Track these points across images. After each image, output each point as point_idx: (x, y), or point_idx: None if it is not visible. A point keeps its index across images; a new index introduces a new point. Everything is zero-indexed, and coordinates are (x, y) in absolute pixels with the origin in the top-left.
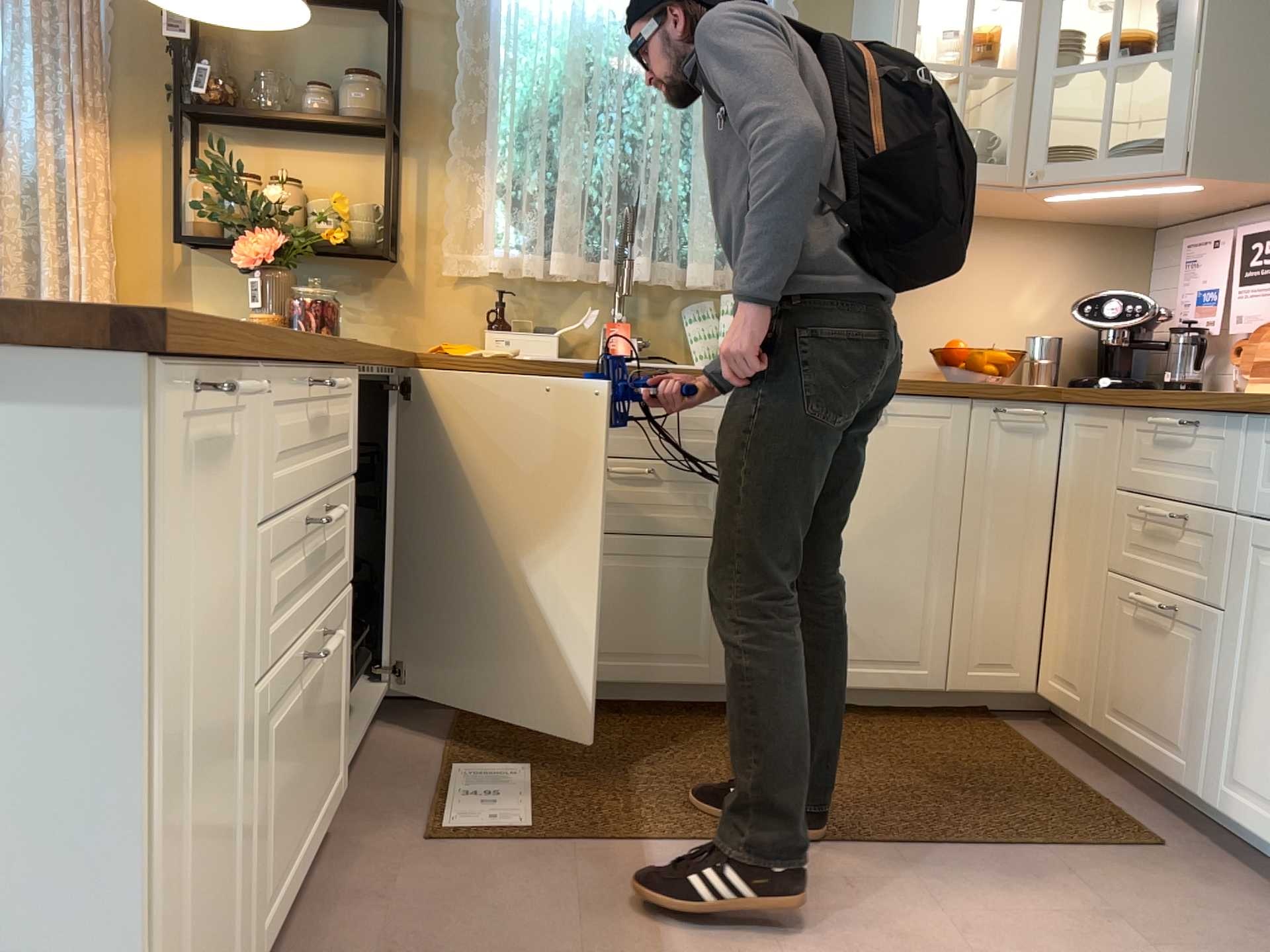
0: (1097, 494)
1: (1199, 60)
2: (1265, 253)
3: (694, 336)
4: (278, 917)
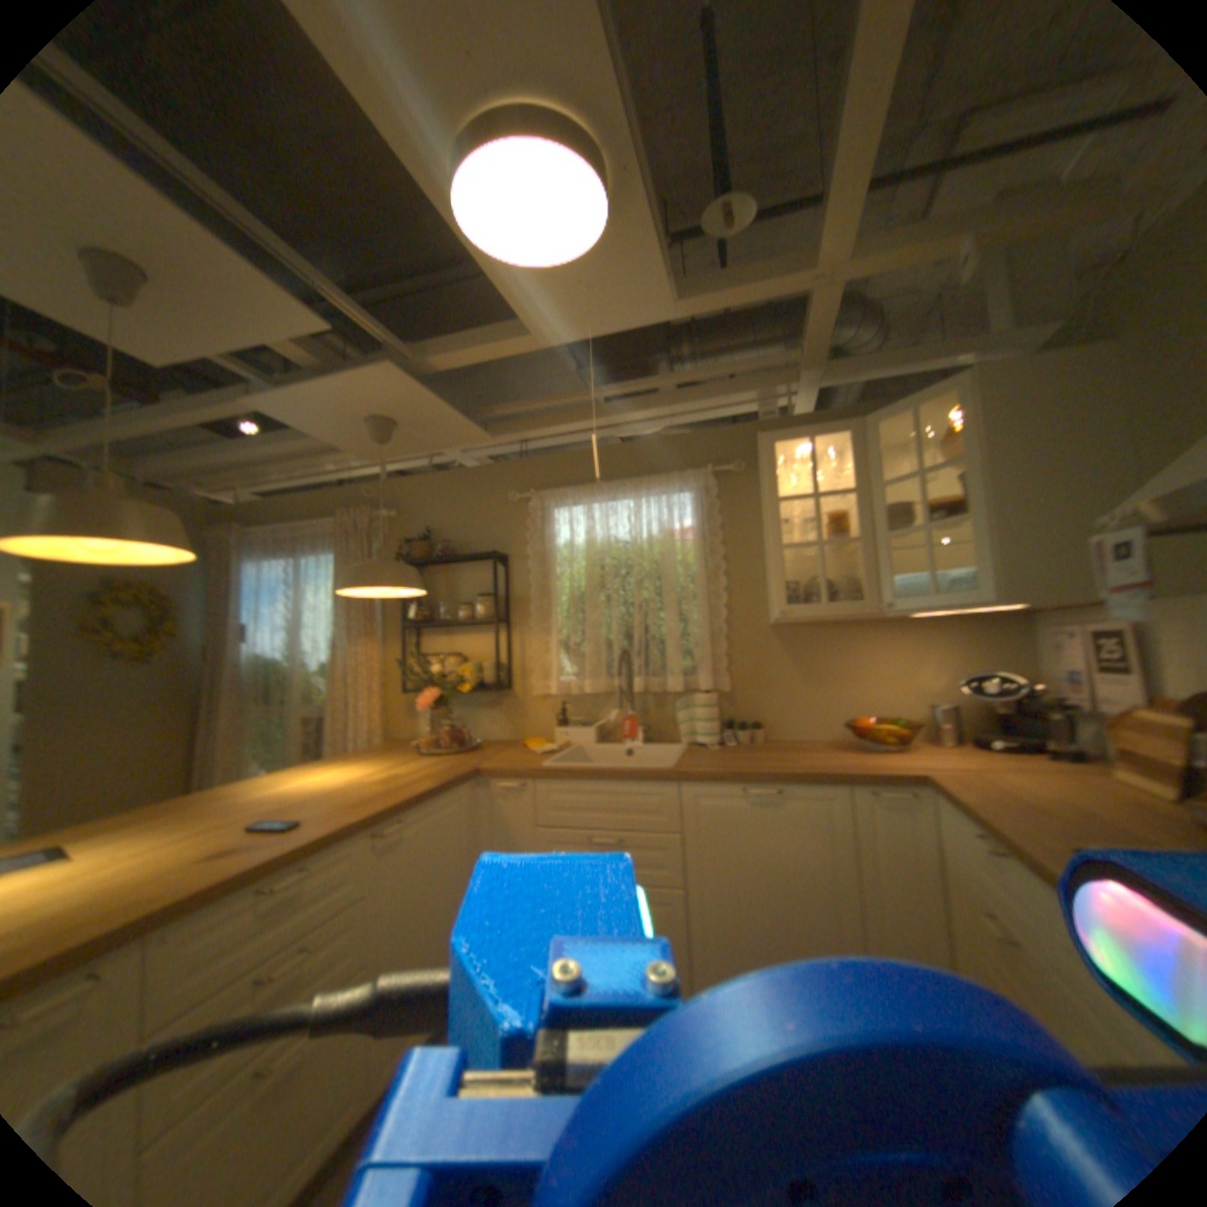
0: (965, 878)
1: (993, 517)
2: (1110, 650)
3: (681, 722)
4: None
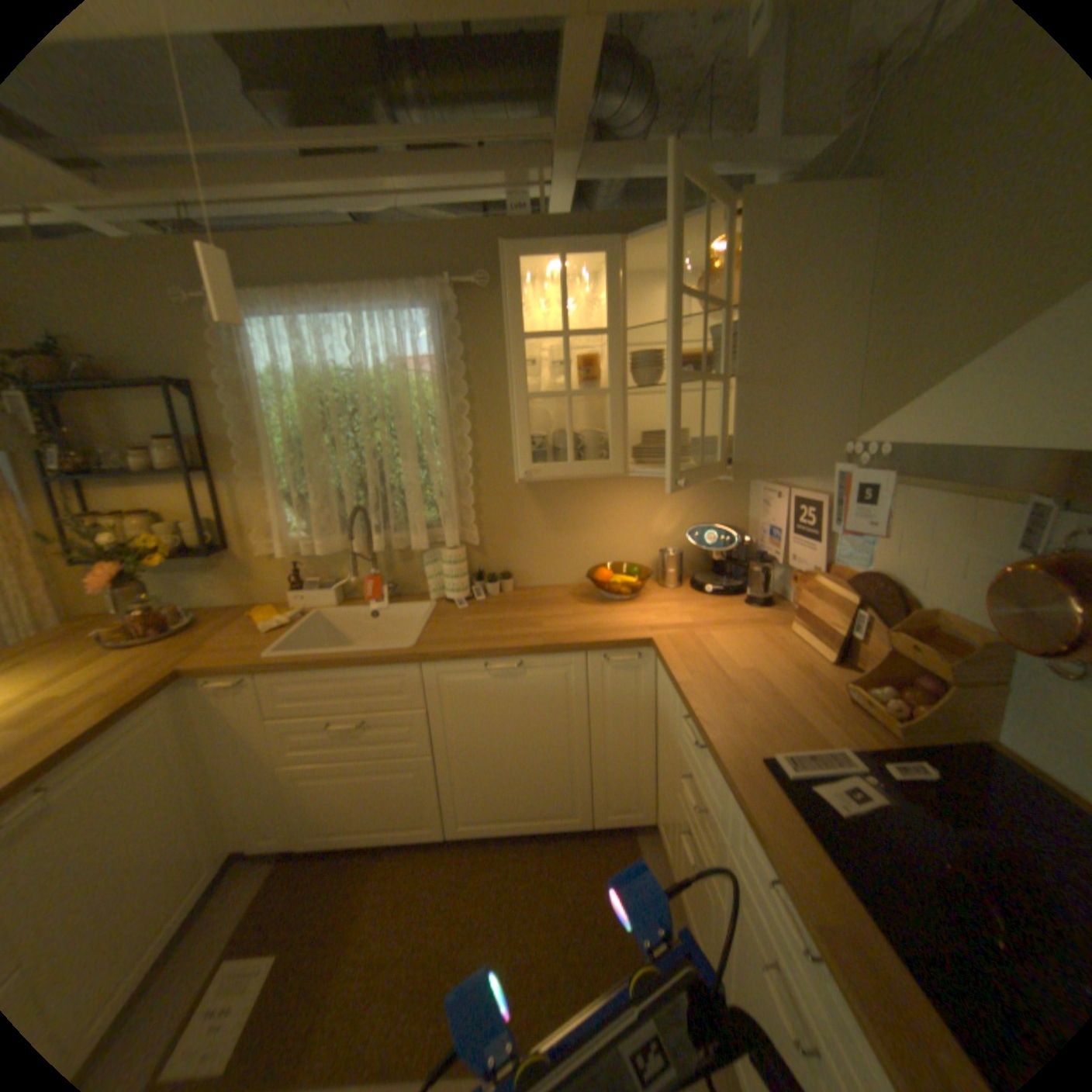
0: (671, 731)
1: (736, 385)
2: (808, 517)
3: (428, 578)
4: None
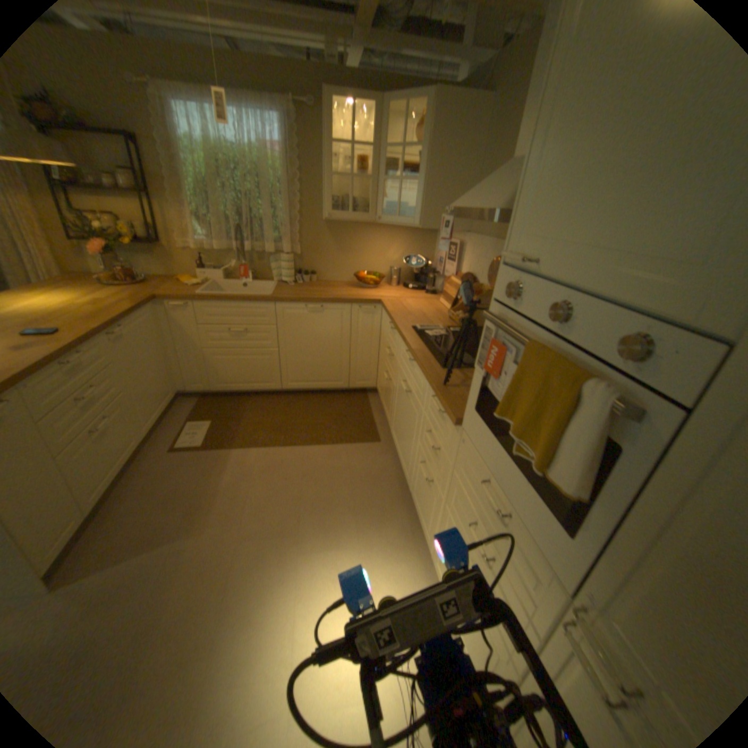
0: (384, 338)
1: (426, 183)
2: (452, 252)
3: (273, 270)
4: (105, 491)
